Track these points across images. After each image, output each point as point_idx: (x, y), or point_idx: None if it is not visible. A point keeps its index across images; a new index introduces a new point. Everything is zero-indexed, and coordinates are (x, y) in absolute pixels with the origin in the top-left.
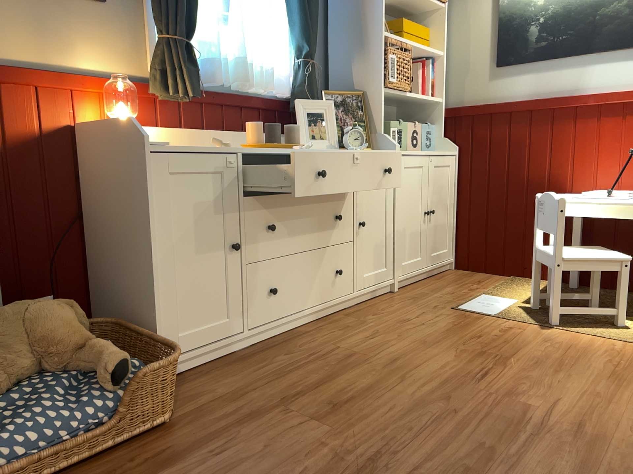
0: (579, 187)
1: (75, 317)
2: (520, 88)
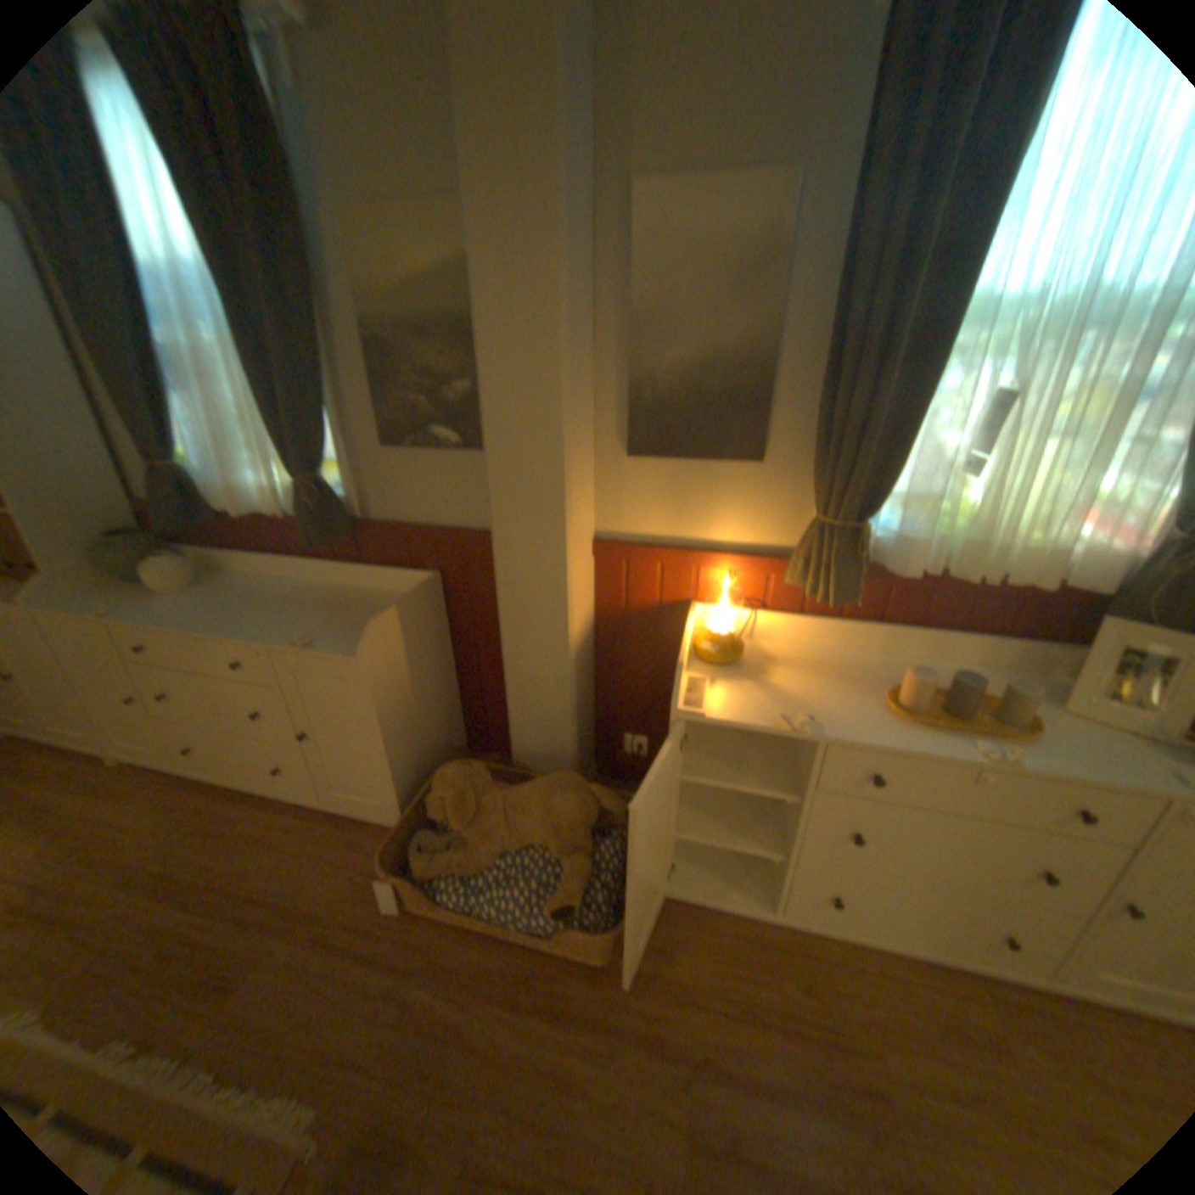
0: None
1: (593, 815)
2: None
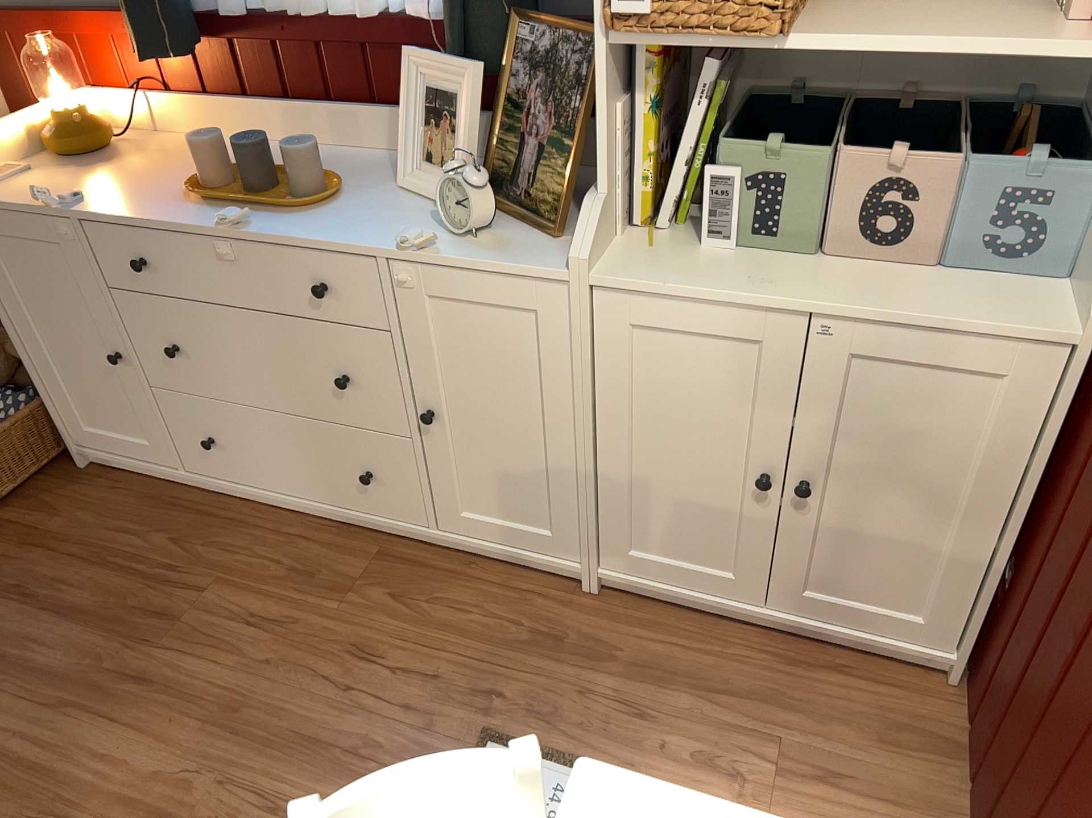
0: None
1: None
2: None
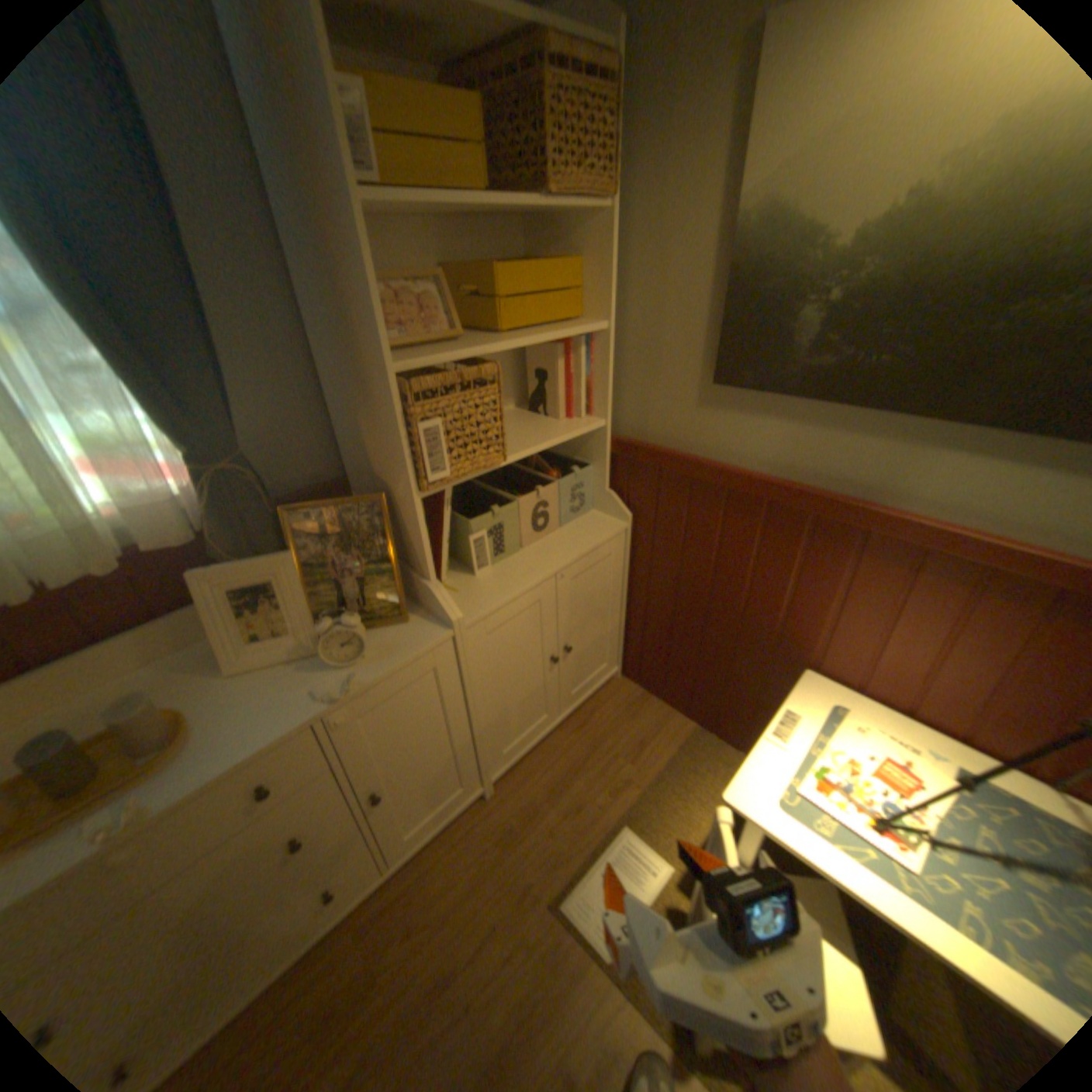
0: (837, 670)
1: None
2: (758, 445)
